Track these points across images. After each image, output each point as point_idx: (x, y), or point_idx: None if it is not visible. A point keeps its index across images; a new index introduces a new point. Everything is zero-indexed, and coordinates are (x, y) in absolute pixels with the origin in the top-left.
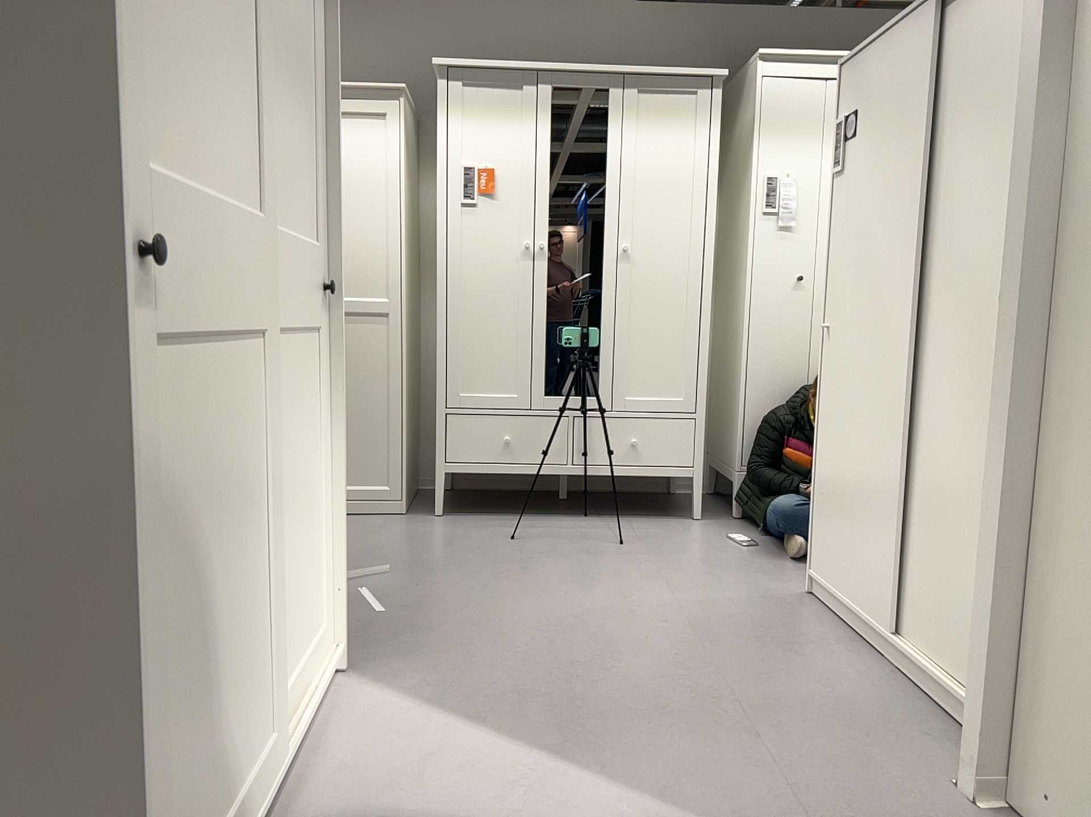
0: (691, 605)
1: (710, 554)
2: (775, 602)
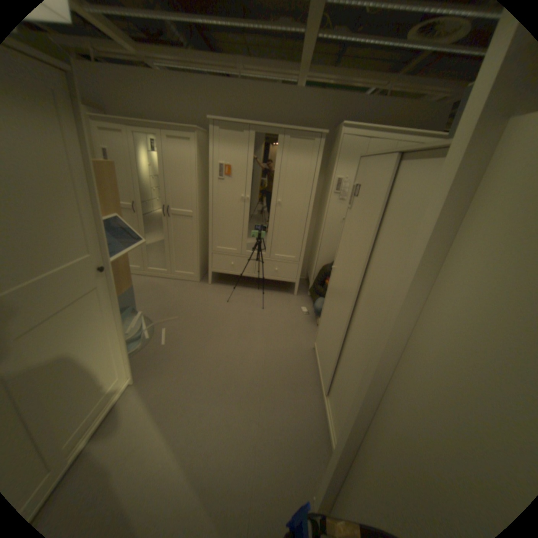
0: (270, 351)
1: (289, 318)
2: (300, 352)
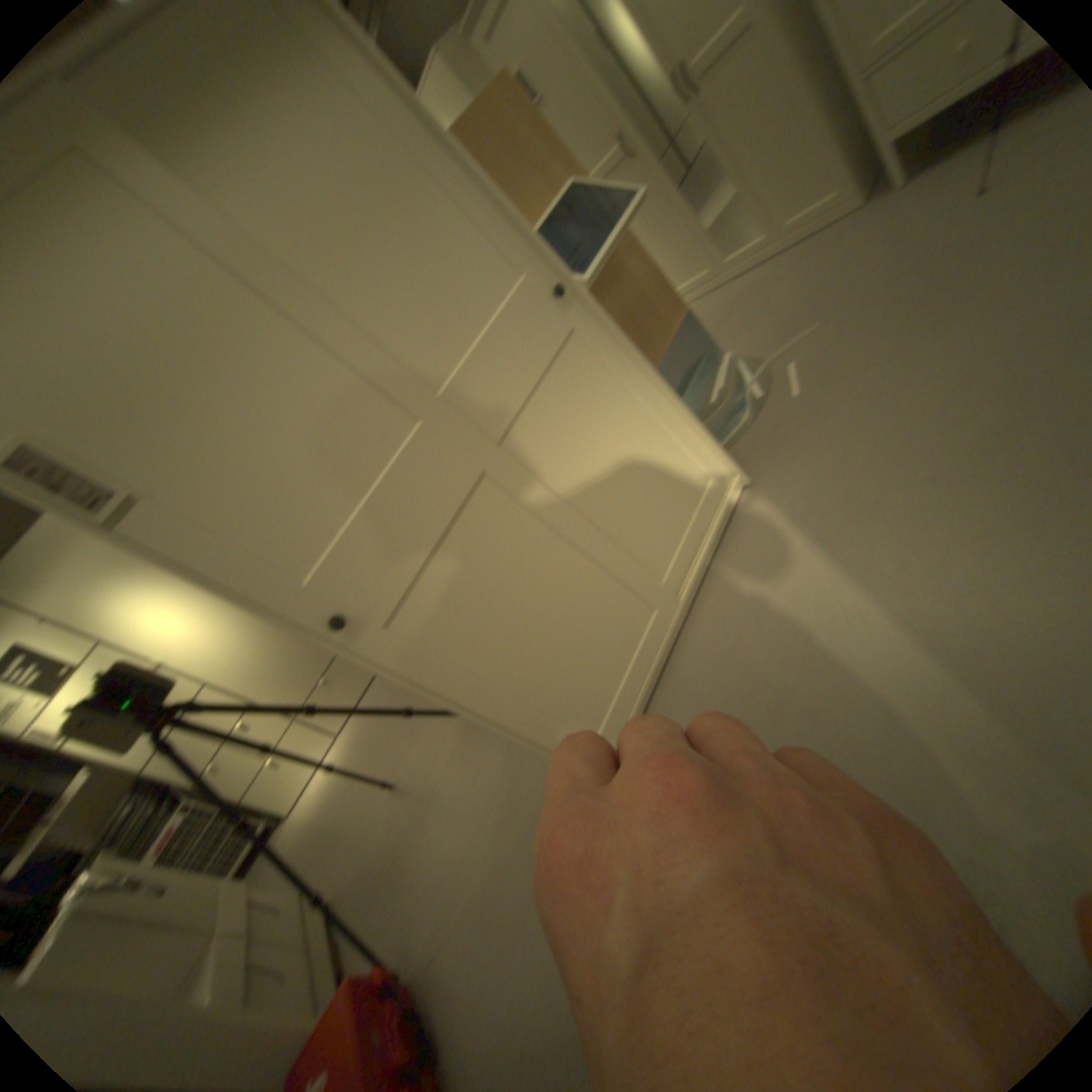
0: None
1: None
2: None
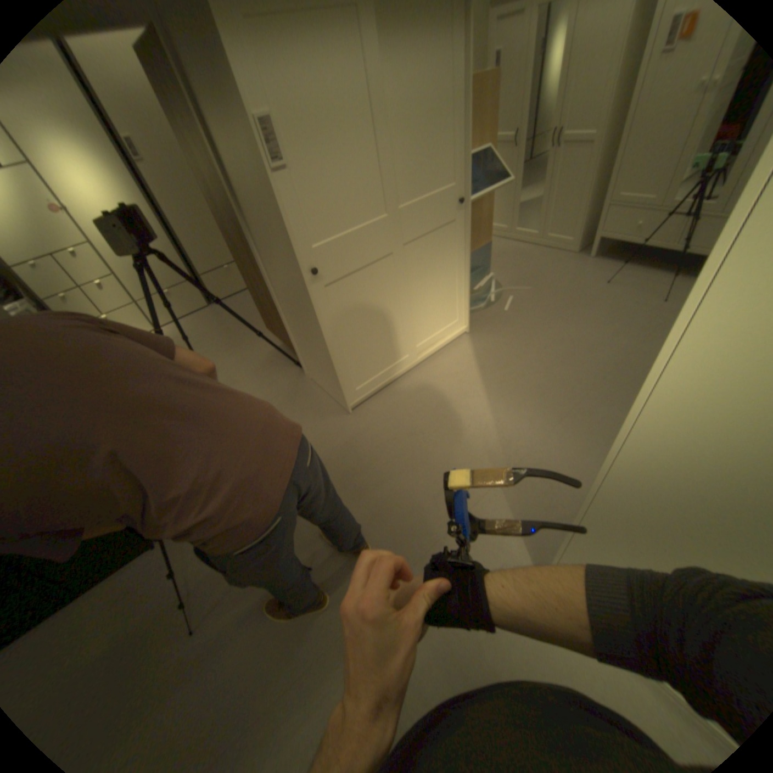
0: (642, 352)
1: None
2: None
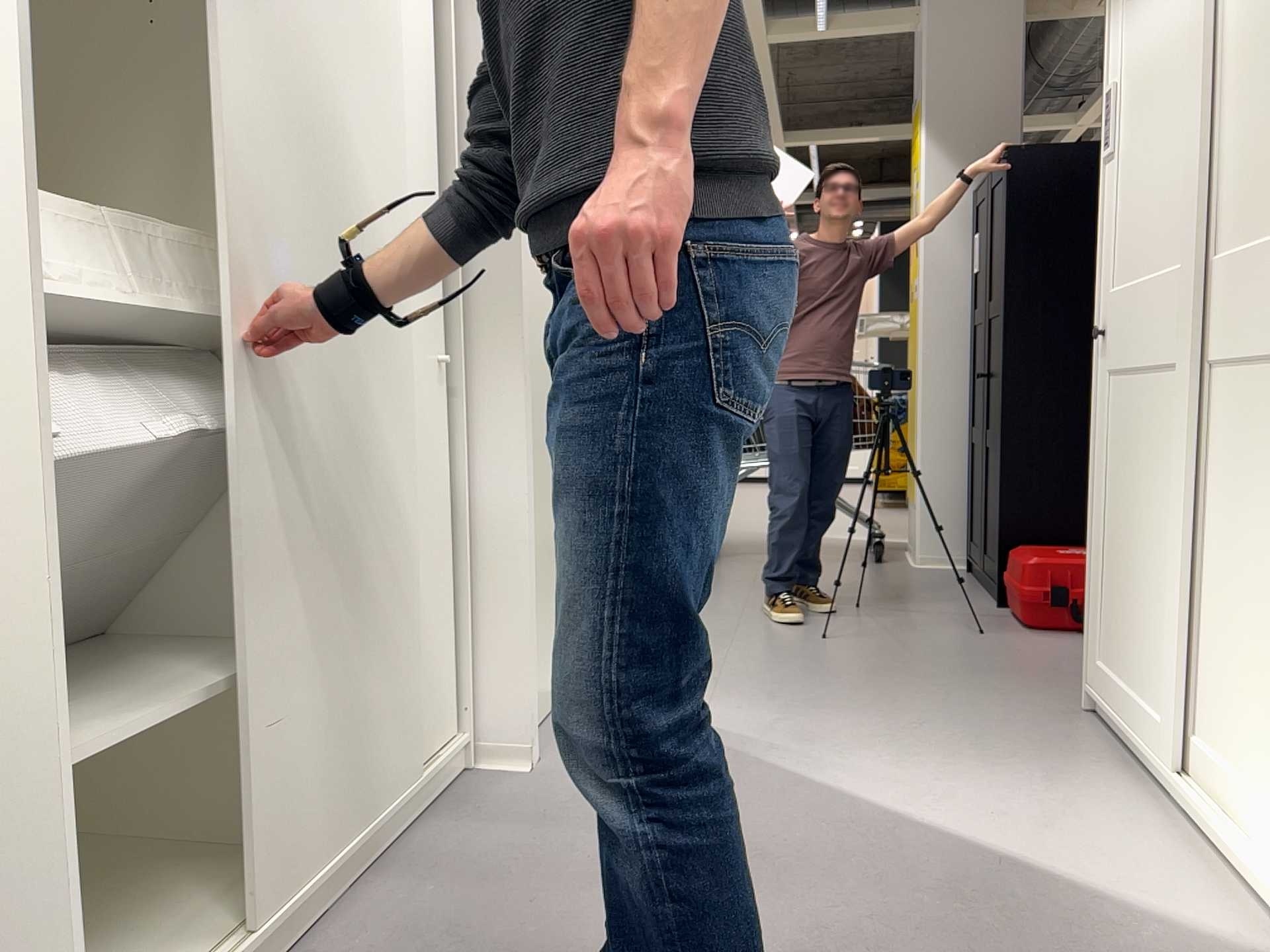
0: None
1: None
2: None
